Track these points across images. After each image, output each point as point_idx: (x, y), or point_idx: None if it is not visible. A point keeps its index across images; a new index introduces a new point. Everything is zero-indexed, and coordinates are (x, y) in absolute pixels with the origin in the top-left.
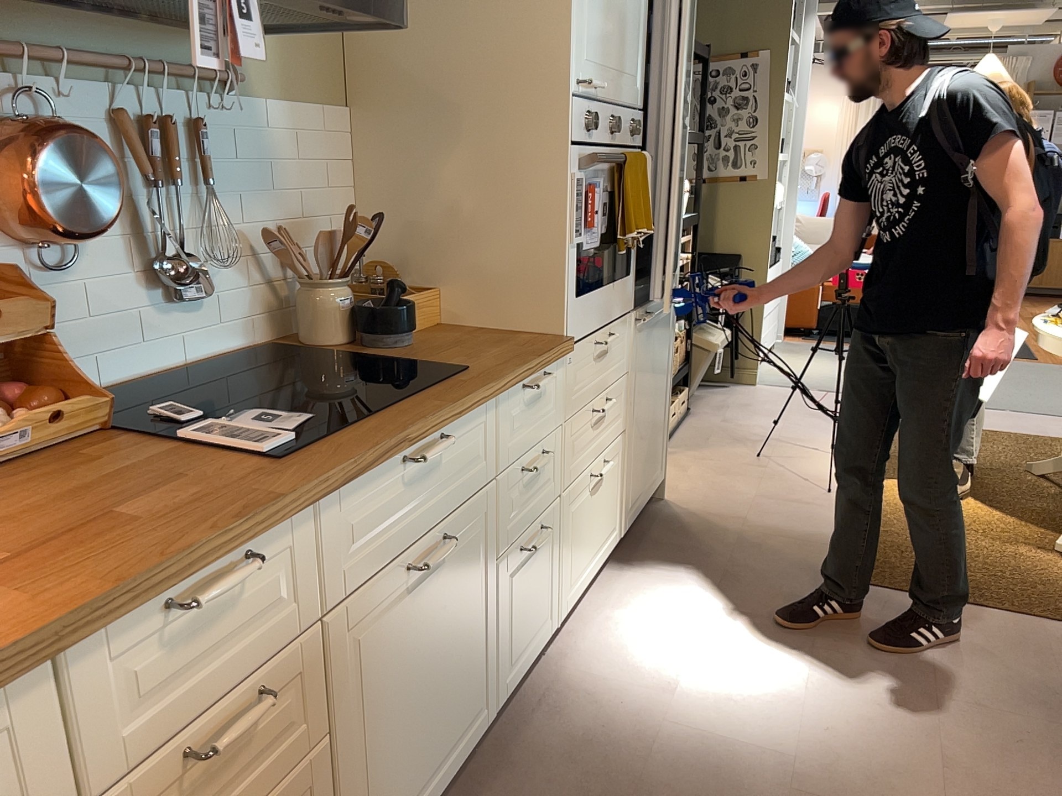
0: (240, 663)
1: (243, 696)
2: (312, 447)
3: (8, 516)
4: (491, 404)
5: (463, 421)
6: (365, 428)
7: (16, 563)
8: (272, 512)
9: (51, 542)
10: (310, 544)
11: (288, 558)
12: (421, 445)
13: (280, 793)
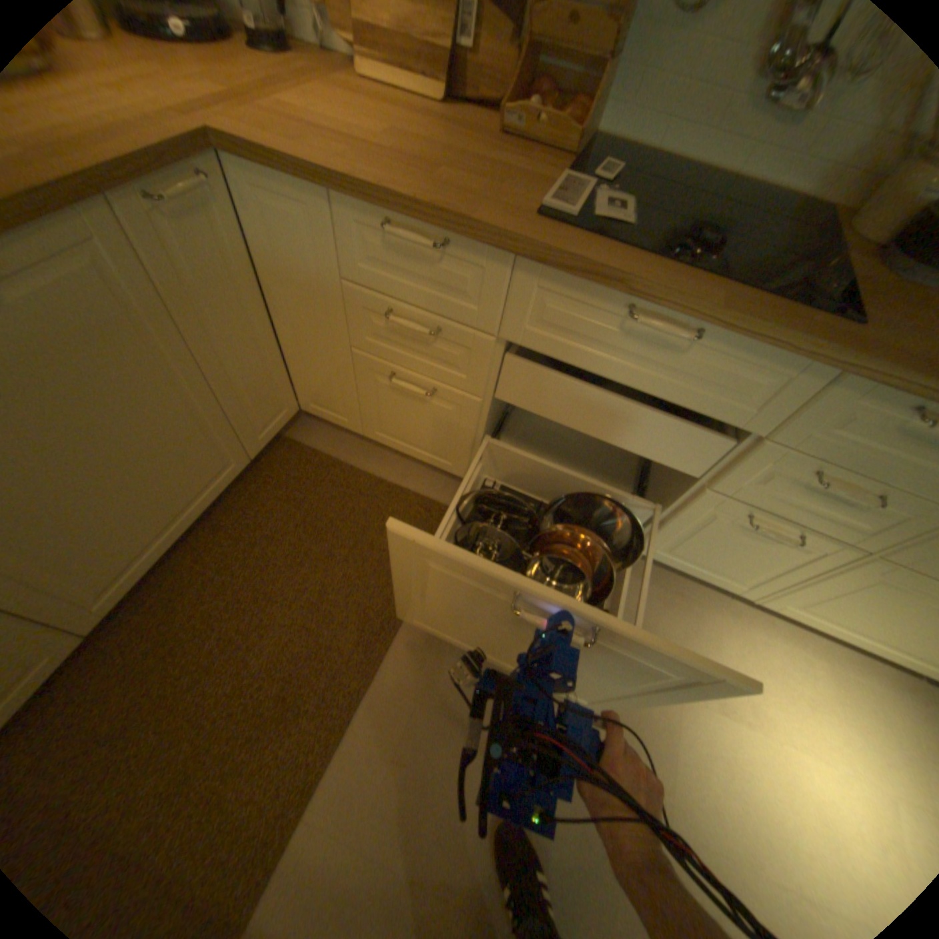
0: (428, 300)
1: (427, 319)
2: (568, 226)
3: (435, 141)
4: (834, 375)
5: (750, 346)
6: (624, 250)
7: (376, 148)
8: (456, 220)
9: (401, 153)
10: (500, 281)
11: (478, 274)
12: (665, 313)
13: (441, 389)
